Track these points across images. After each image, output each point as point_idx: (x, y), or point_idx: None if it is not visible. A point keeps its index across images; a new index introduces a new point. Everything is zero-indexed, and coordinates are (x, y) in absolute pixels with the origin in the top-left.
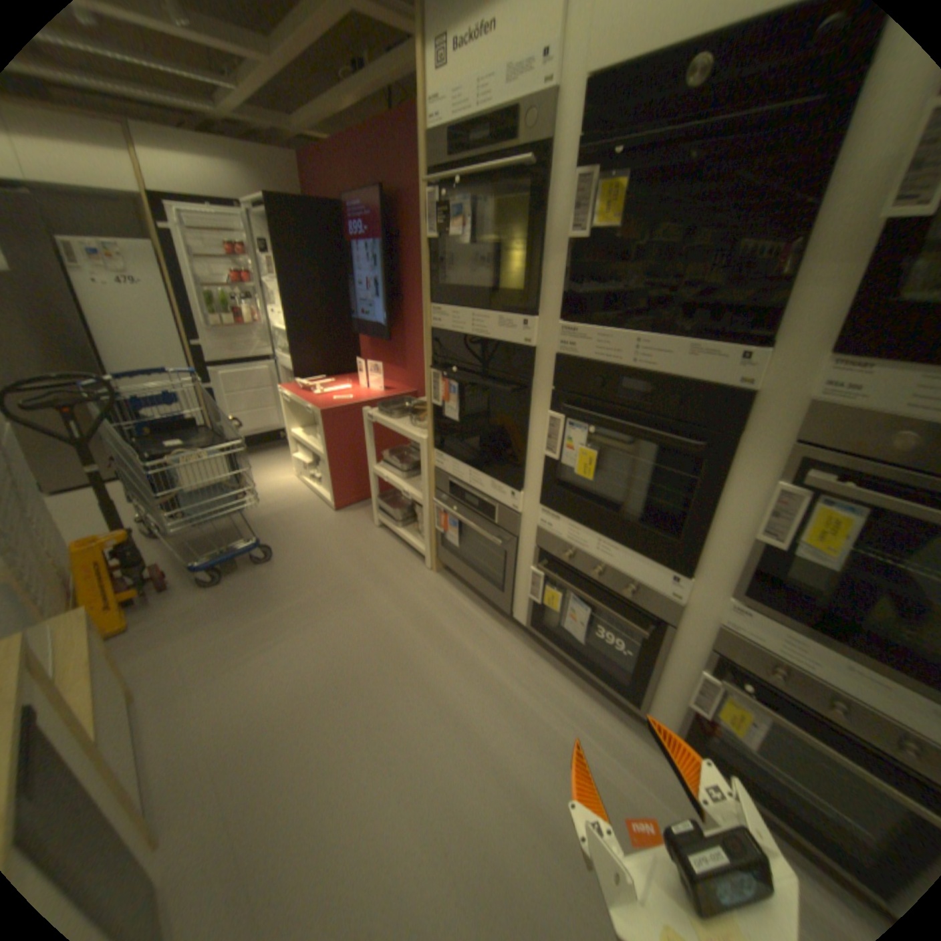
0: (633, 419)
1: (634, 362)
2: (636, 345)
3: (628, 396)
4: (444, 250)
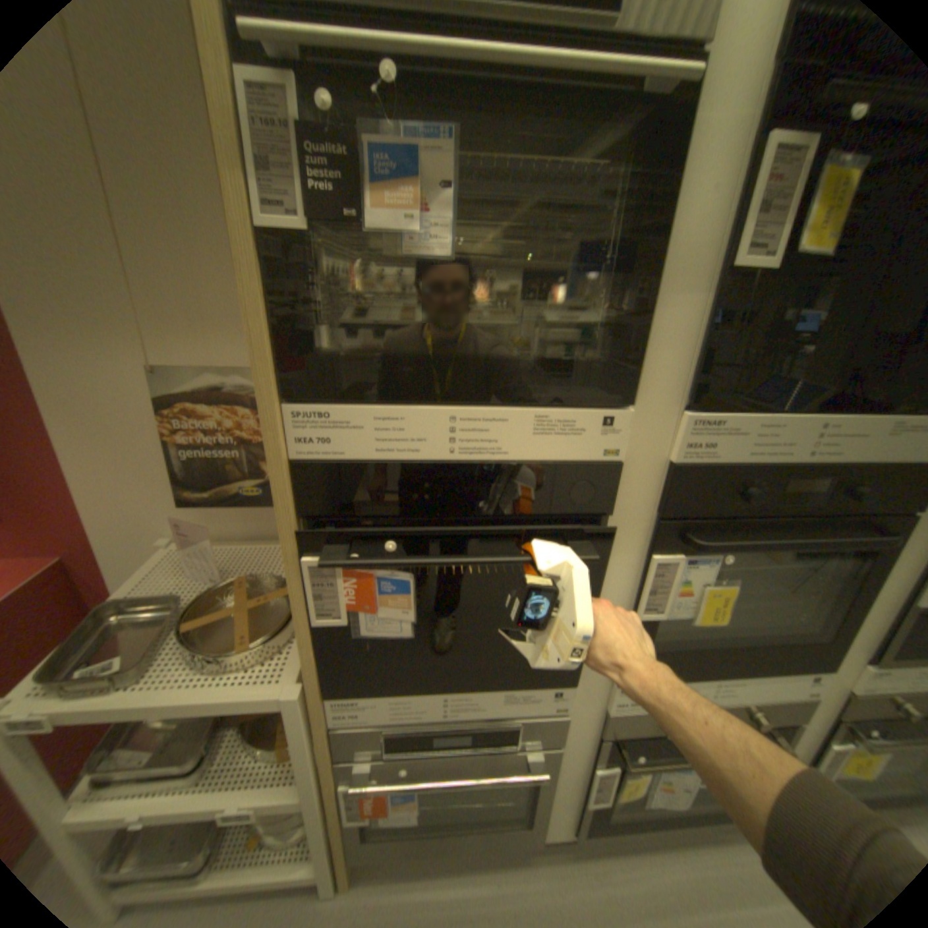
0: (807, 530)
1: (812, 455)
2: (823, 430)
3: (793, 500)
4: (306, 258)
